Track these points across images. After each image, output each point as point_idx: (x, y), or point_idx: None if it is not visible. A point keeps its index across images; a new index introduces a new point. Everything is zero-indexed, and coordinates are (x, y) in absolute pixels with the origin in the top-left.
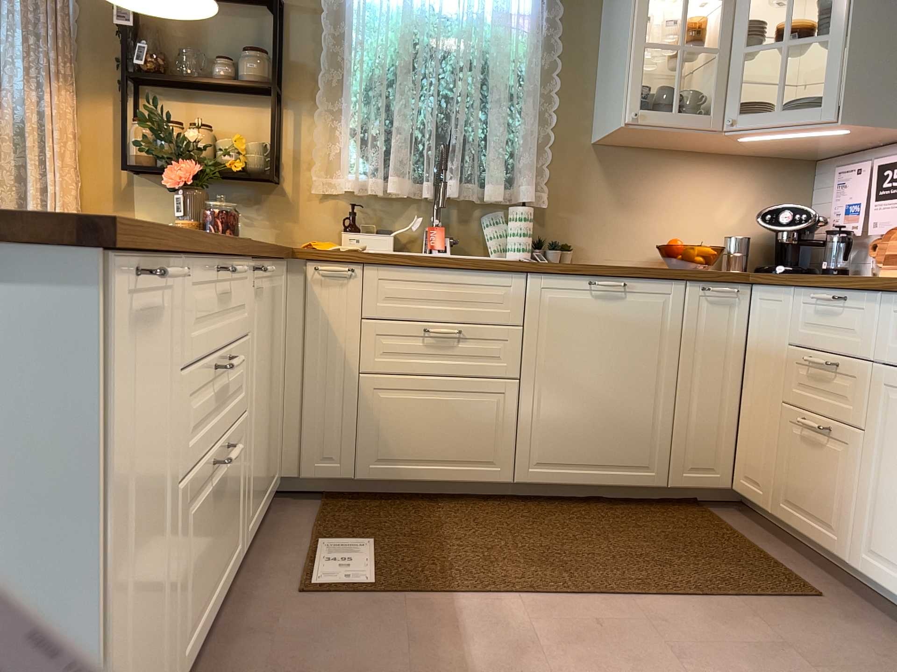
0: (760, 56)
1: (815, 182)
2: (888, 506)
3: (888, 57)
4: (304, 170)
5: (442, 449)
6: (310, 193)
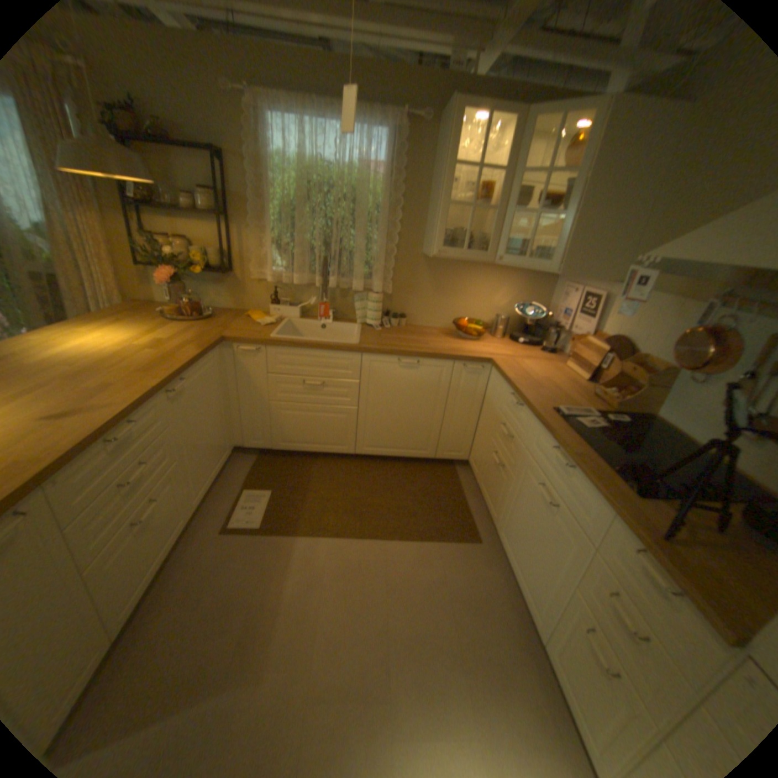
0: (536, 198)
1: (557, 282)
2: (515, 520)
3: (601, 231)
4: (245, 264)
5: (316, 437)
6: (250, 278)
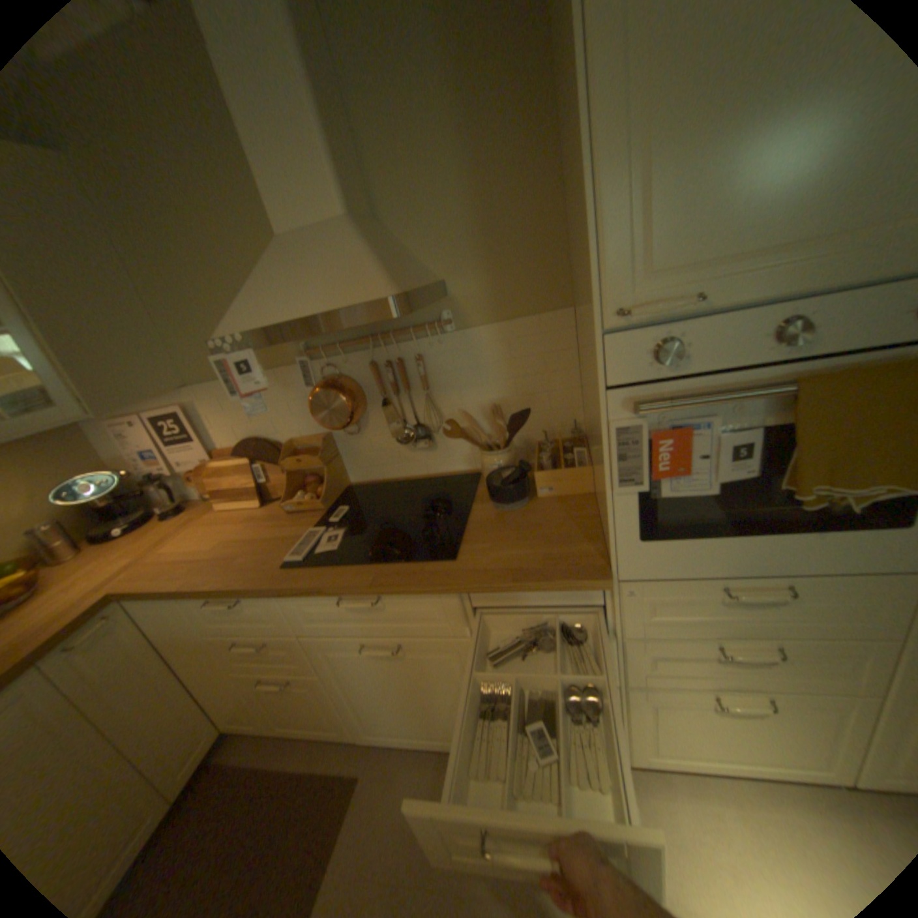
0: None
1: (82, 430)
2: (364, 710)
3: (96, 337)
4: None
5: None
6: None
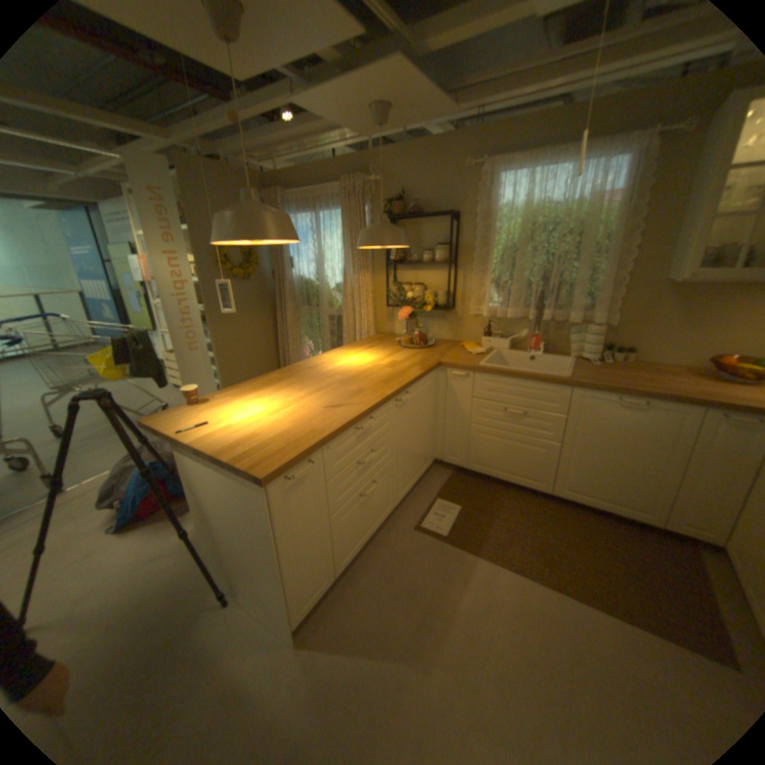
0: None
1: None
2: None
3: None
4: (466, 301)
5: (512, 467)
6: (468, 314)
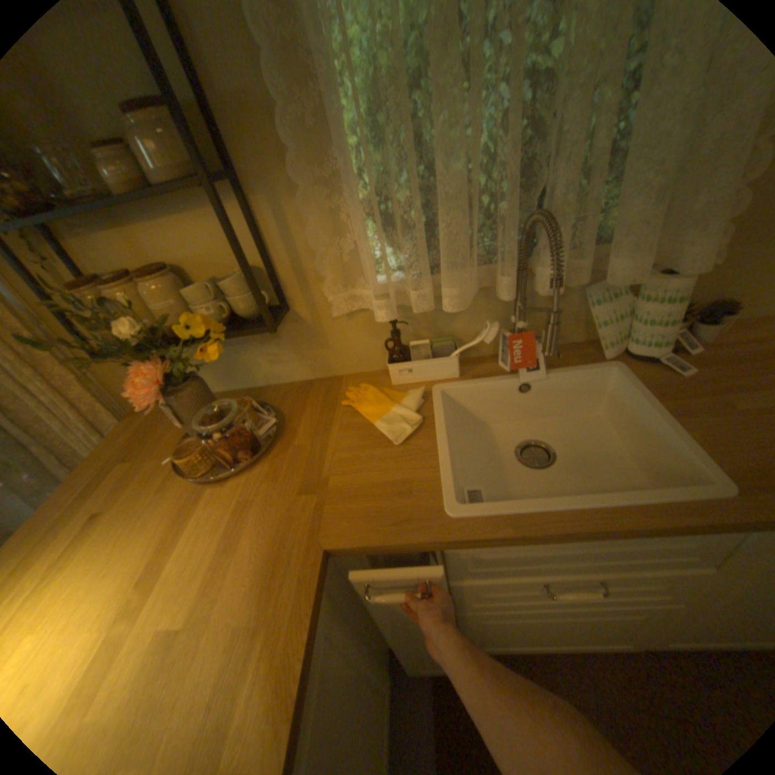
0: None
1: None
2: None
3: None
4: (312, 283)
5: (562, 642)
6: (331, 312)
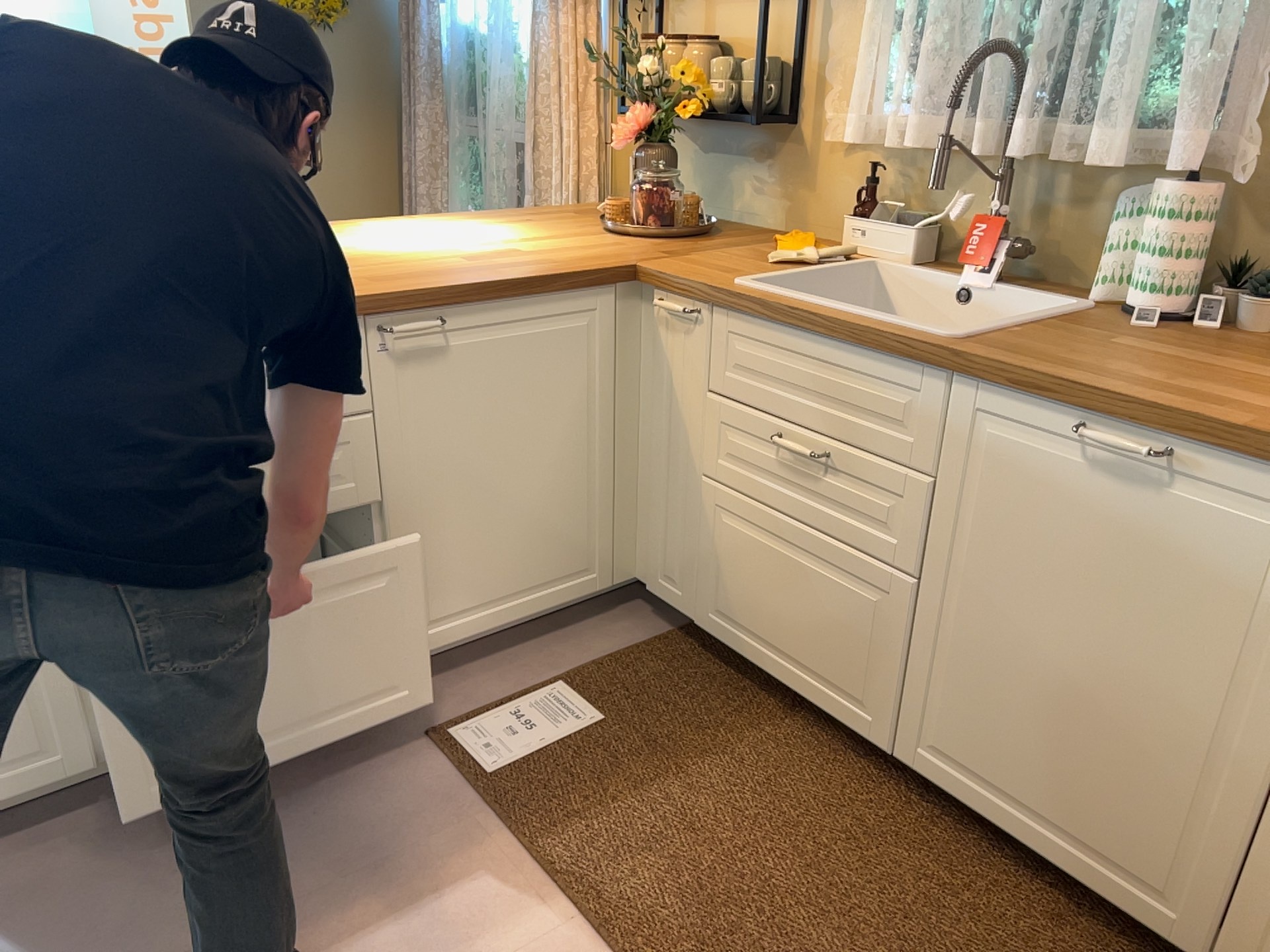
0: None
1: None
2: None
3: None
4: (824, 102)
5: (793, 638)
6: (828, 143)
